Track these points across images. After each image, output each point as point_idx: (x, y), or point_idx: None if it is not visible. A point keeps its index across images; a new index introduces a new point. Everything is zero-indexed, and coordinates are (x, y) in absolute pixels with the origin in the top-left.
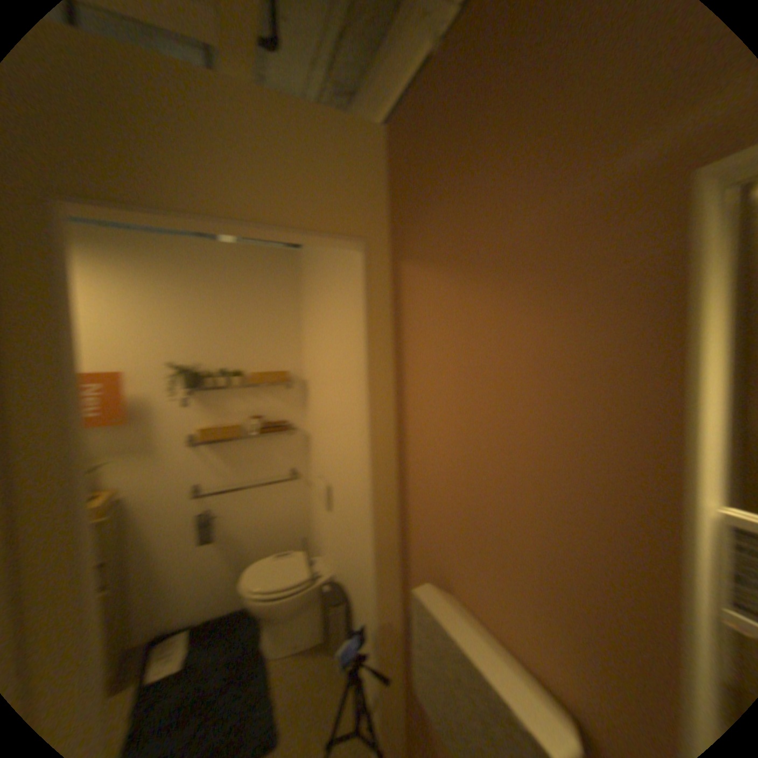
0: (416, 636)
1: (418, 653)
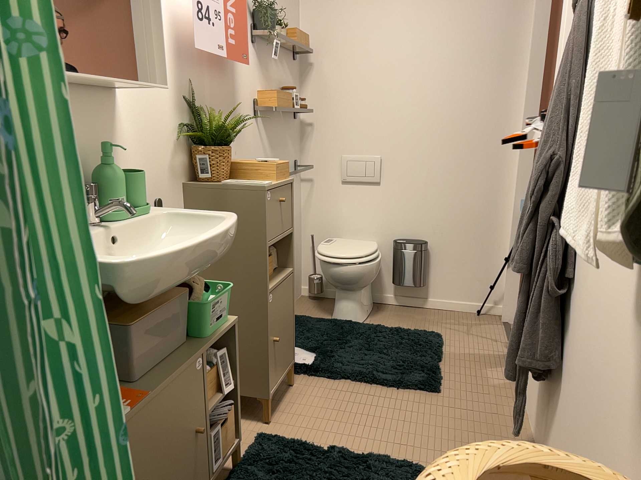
0: None
1: None
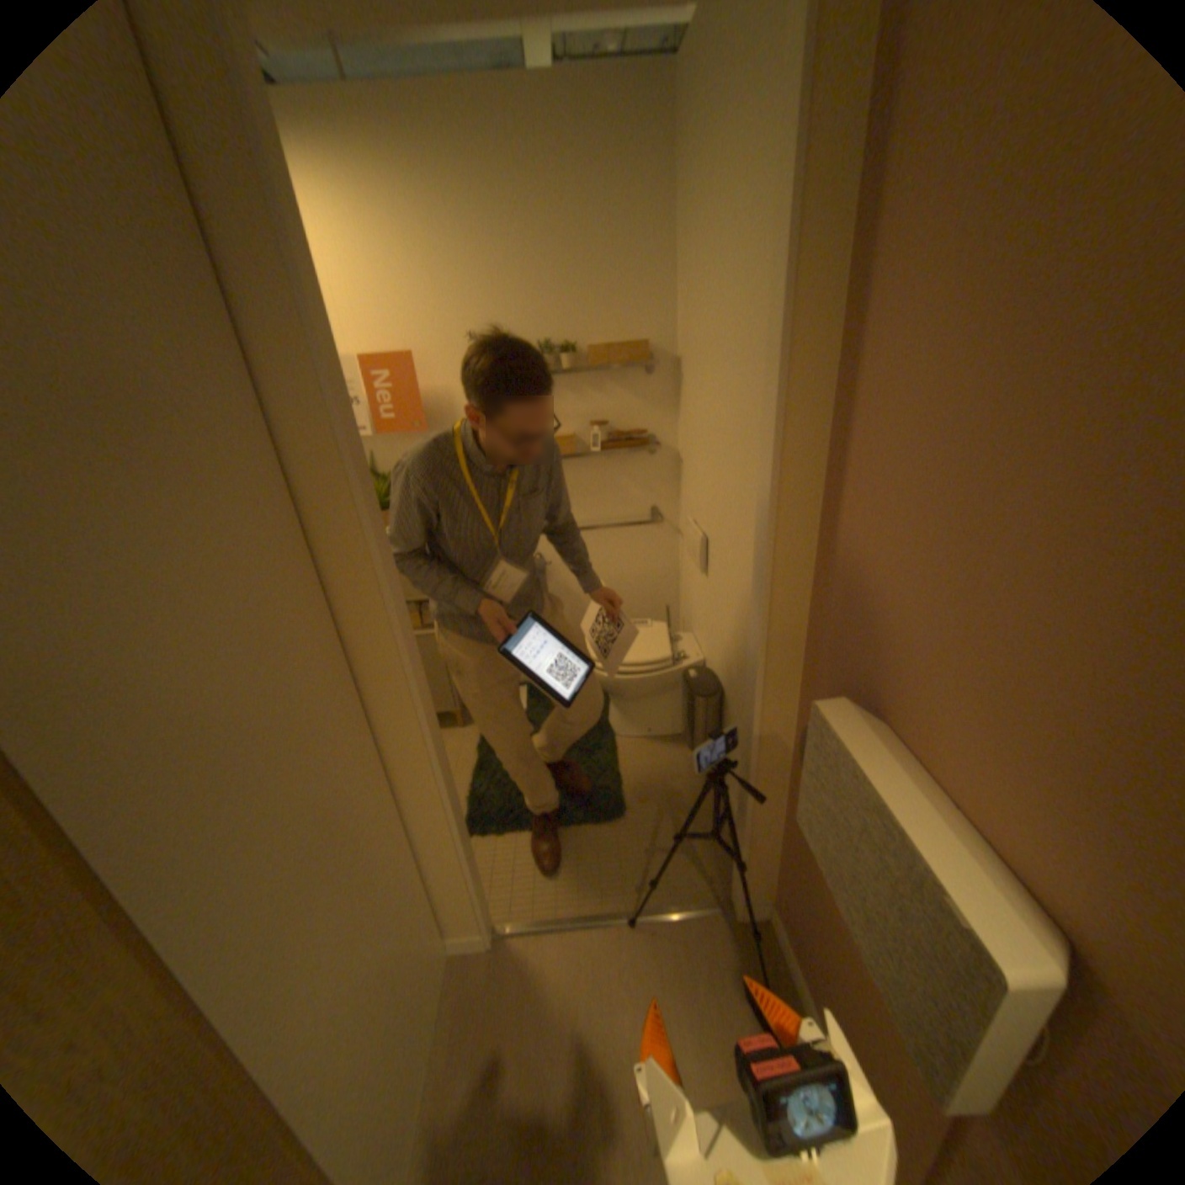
0: (816, 761)
1: (816, 781)
